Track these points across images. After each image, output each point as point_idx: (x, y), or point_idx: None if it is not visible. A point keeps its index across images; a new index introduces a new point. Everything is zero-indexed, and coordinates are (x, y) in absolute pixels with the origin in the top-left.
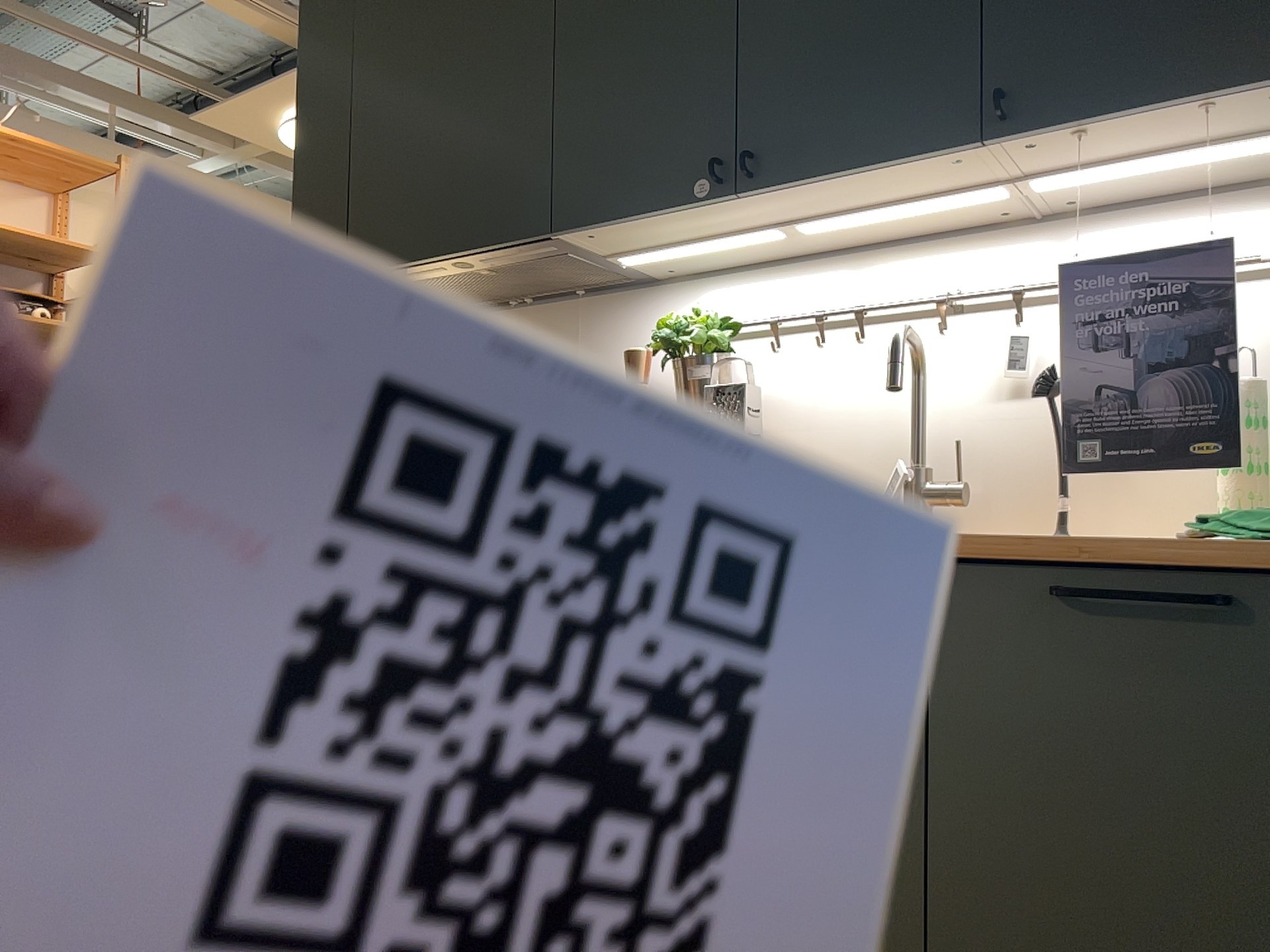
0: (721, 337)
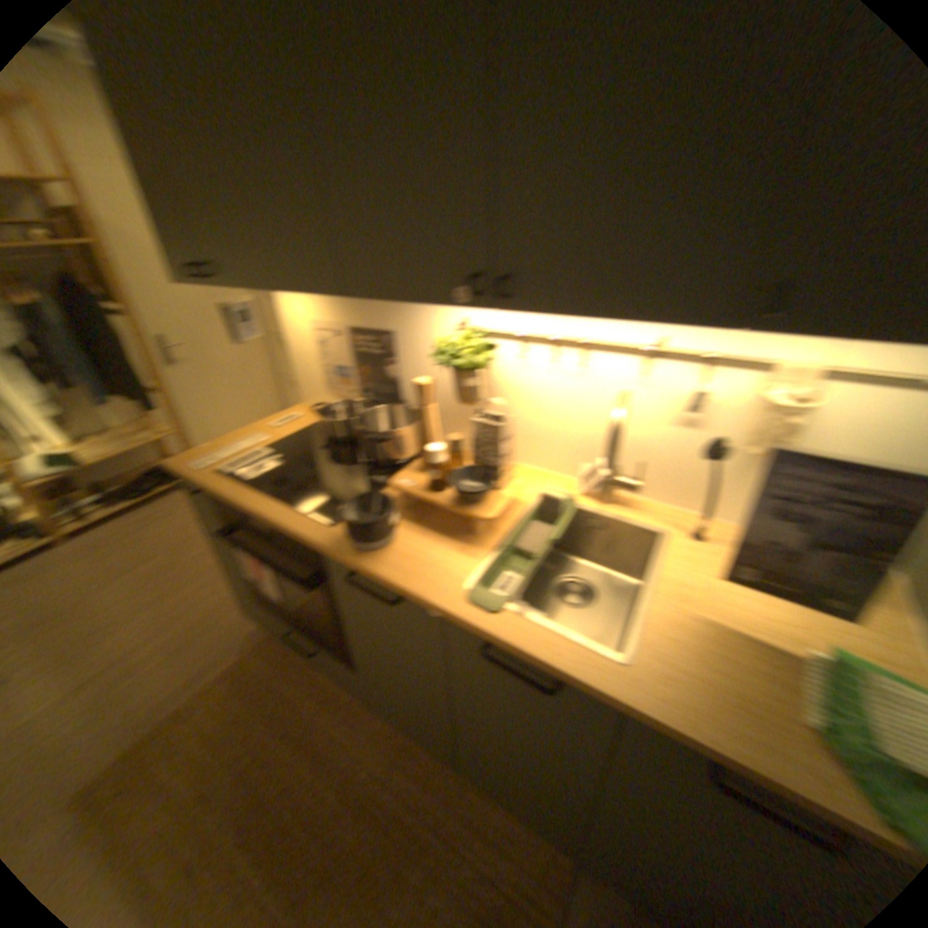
0: (479, 364)
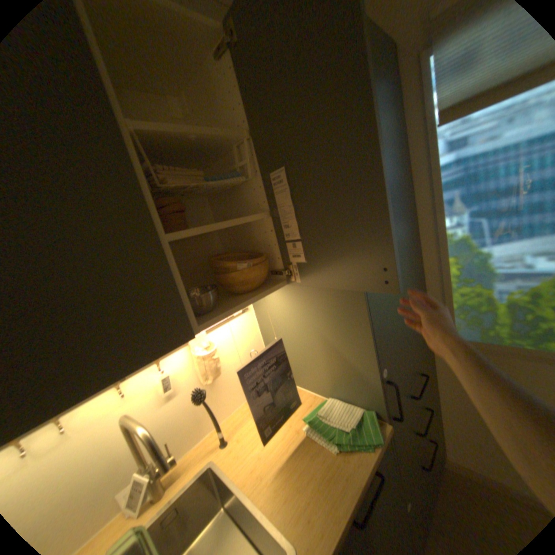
0: None
